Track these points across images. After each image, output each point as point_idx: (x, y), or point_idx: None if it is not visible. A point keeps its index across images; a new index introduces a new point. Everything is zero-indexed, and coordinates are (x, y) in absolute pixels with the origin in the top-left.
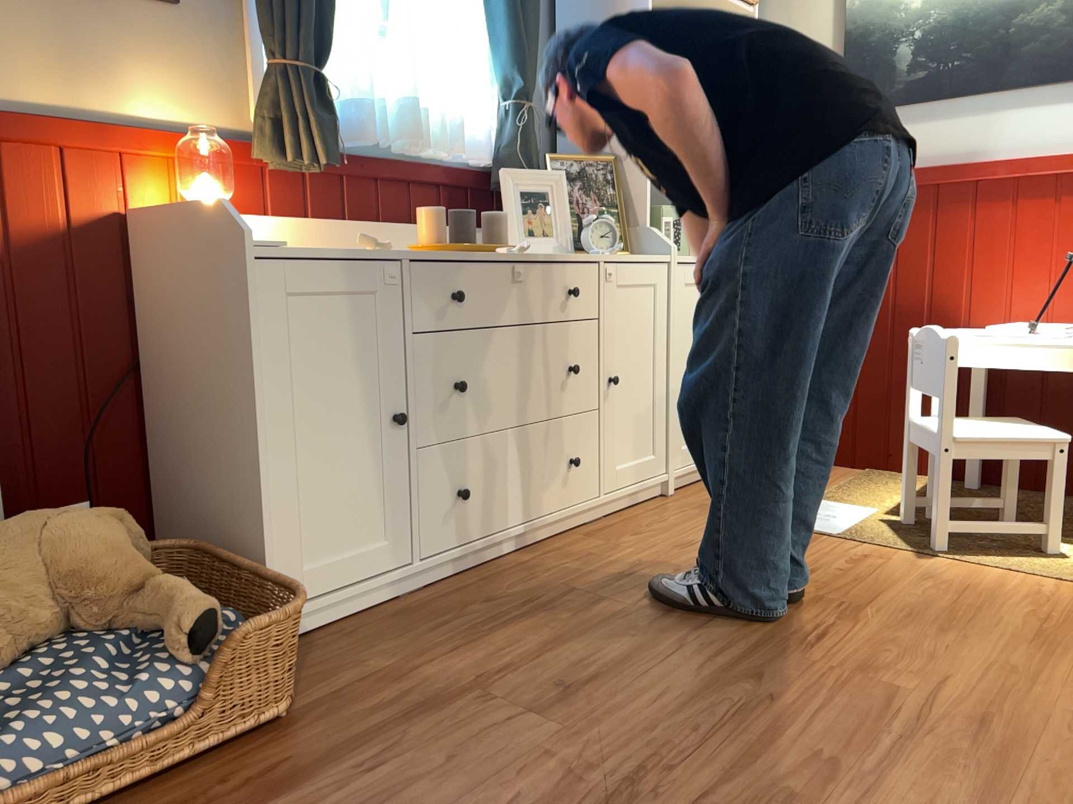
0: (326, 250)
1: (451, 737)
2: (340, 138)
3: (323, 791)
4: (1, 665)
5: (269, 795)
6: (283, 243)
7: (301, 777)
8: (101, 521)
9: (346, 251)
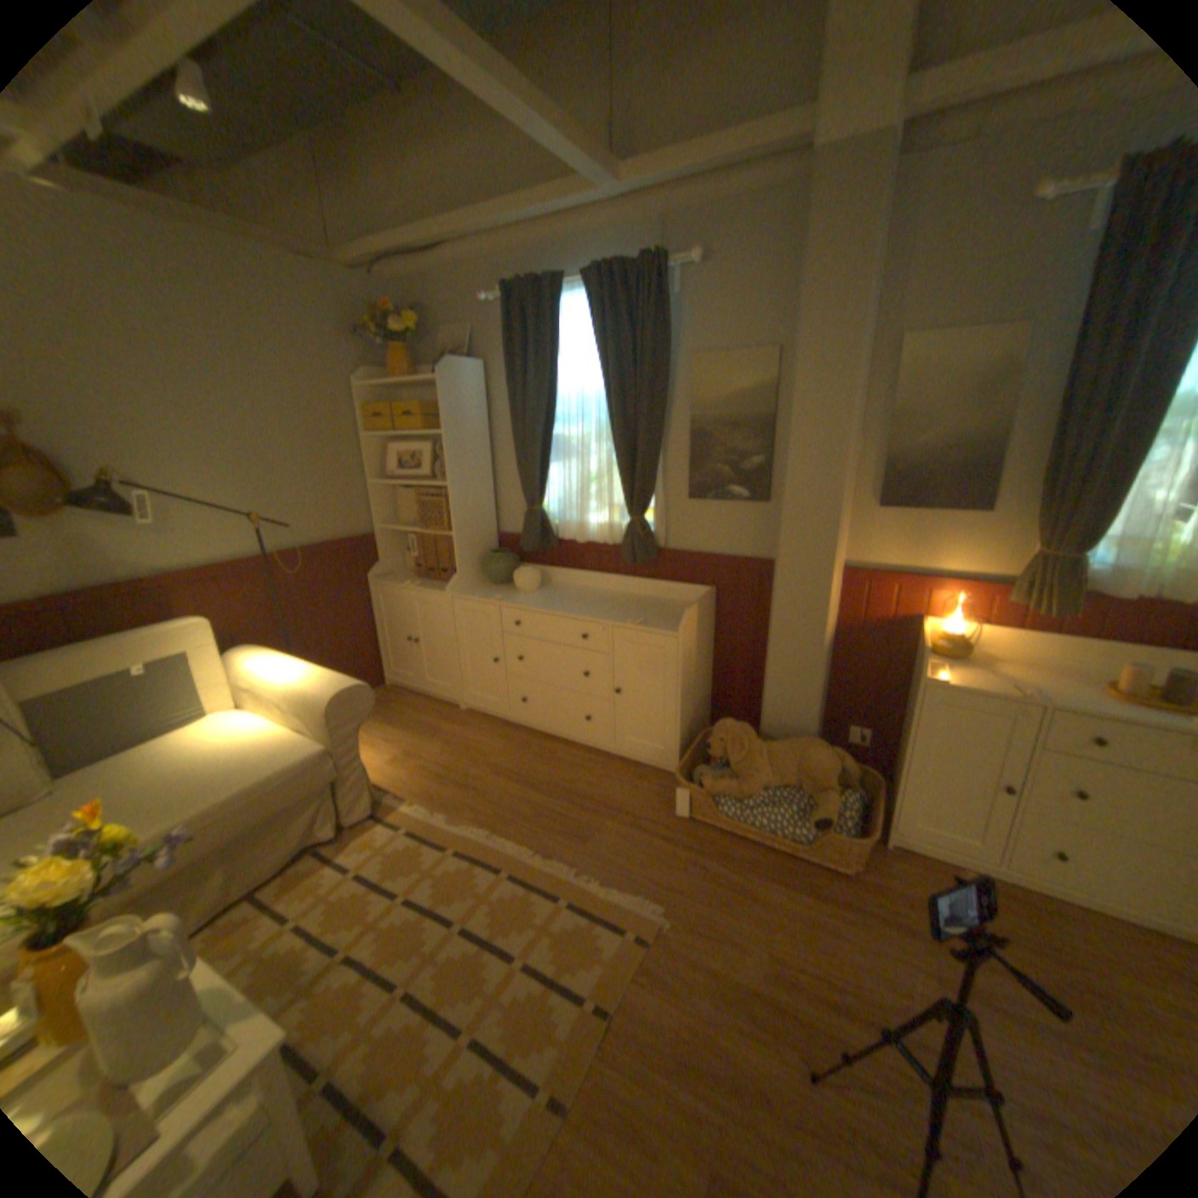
0: (990, 687)
1: (891, 951)
2: (1104, 589)
3: (825, 914)
4: (773, 788)
5: (811, 897)
6: (948, 682)
7: (826, 902)
8: (828, 759)
9: (1008, 690)
